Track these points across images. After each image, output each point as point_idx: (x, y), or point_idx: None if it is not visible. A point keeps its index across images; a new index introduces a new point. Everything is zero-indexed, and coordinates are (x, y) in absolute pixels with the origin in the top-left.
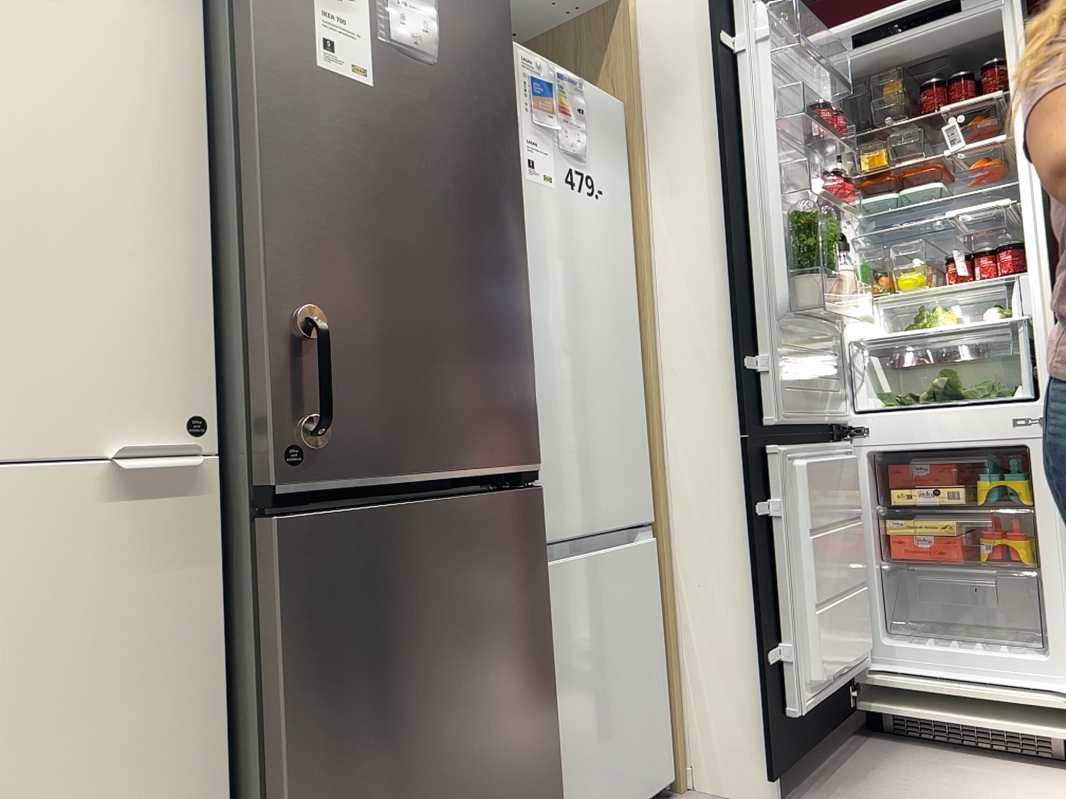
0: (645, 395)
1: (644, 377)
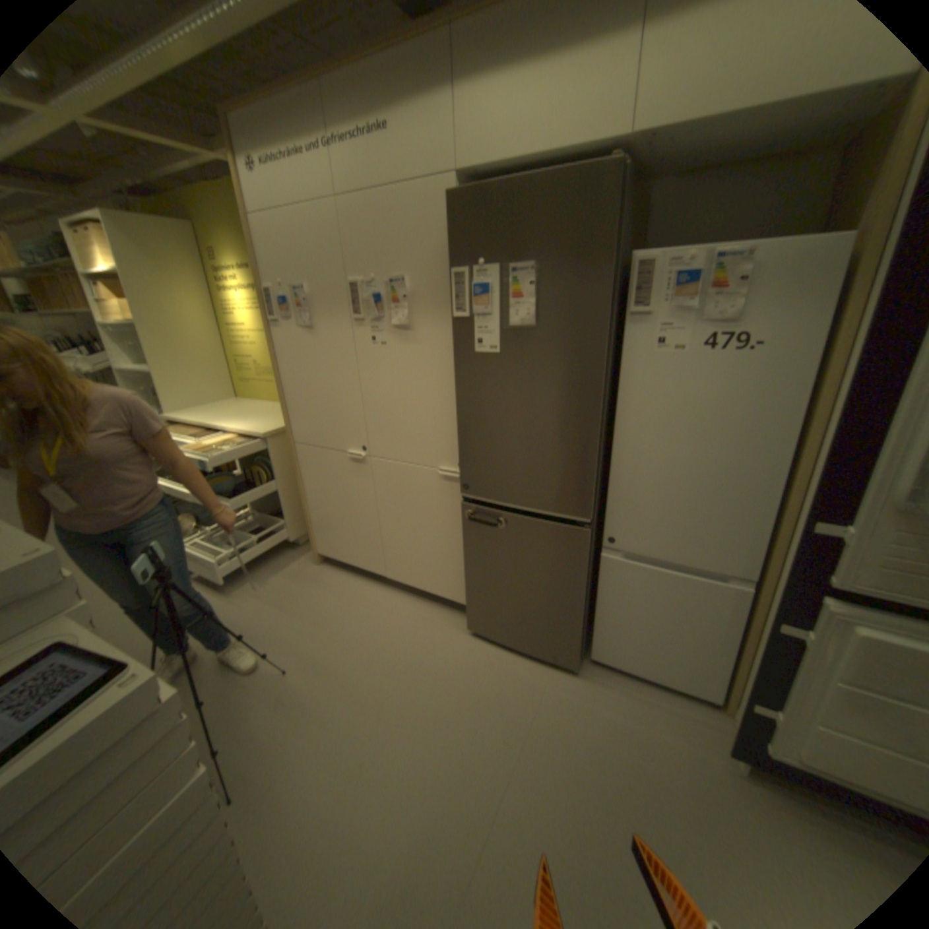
0: (788, 499)
1: (792, 486)
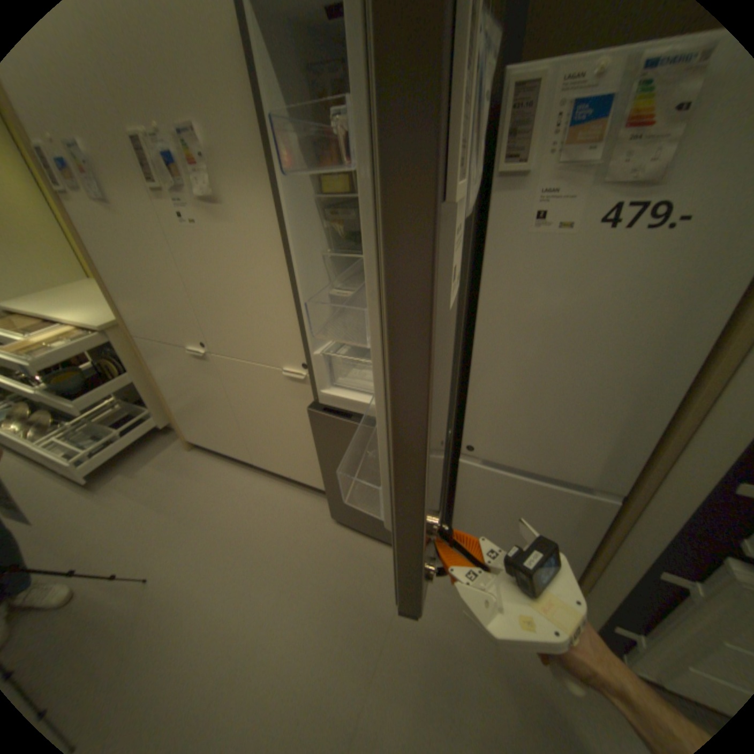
0: (679, 416)
1: (688, 402)
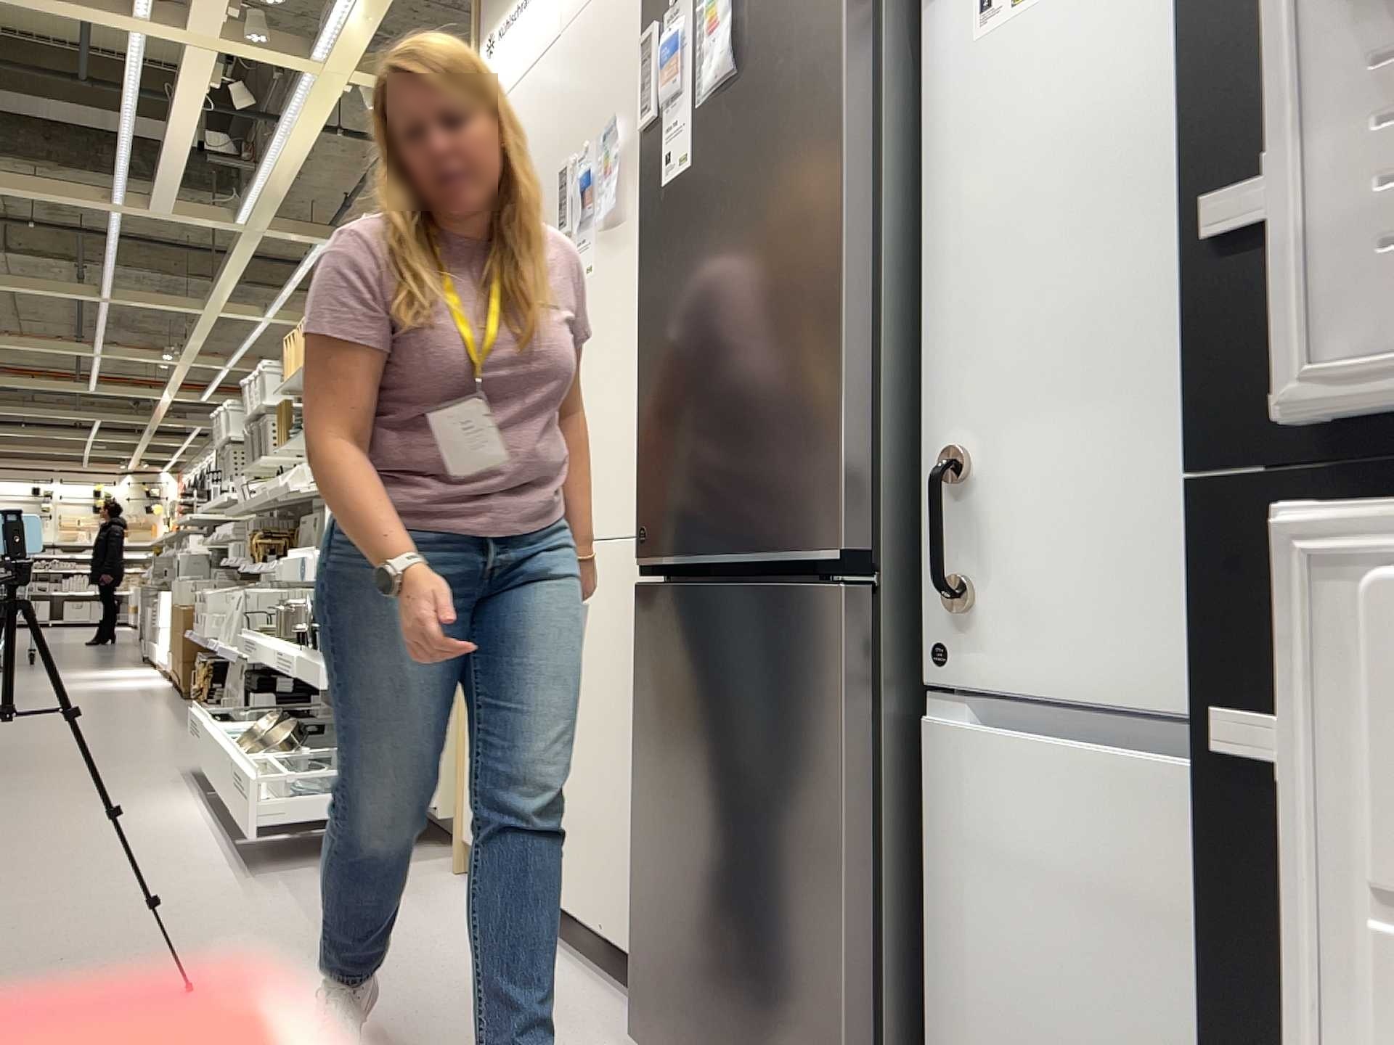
0: None
1: None
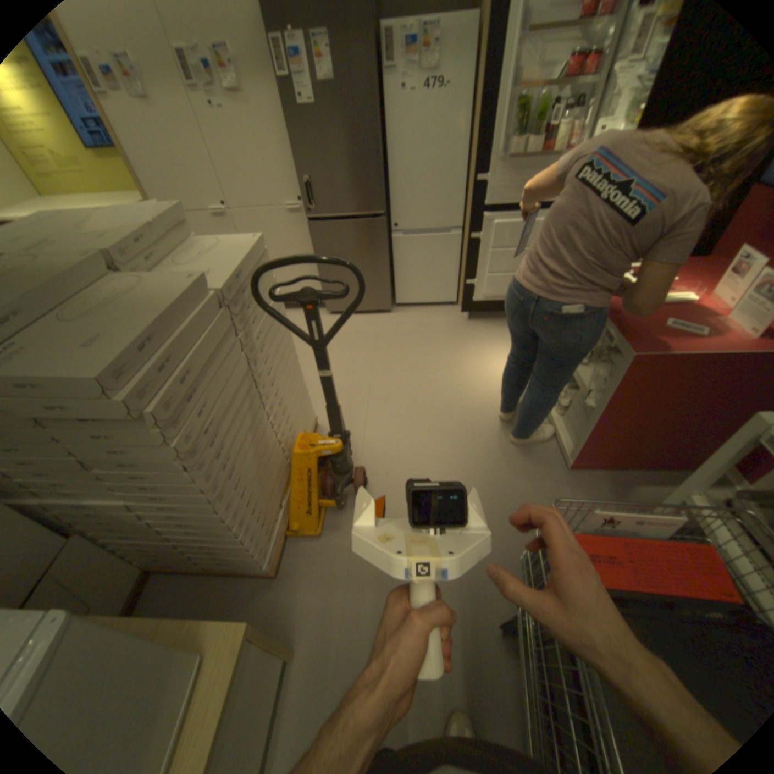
0: (469, 177)
1: (470, 169)
